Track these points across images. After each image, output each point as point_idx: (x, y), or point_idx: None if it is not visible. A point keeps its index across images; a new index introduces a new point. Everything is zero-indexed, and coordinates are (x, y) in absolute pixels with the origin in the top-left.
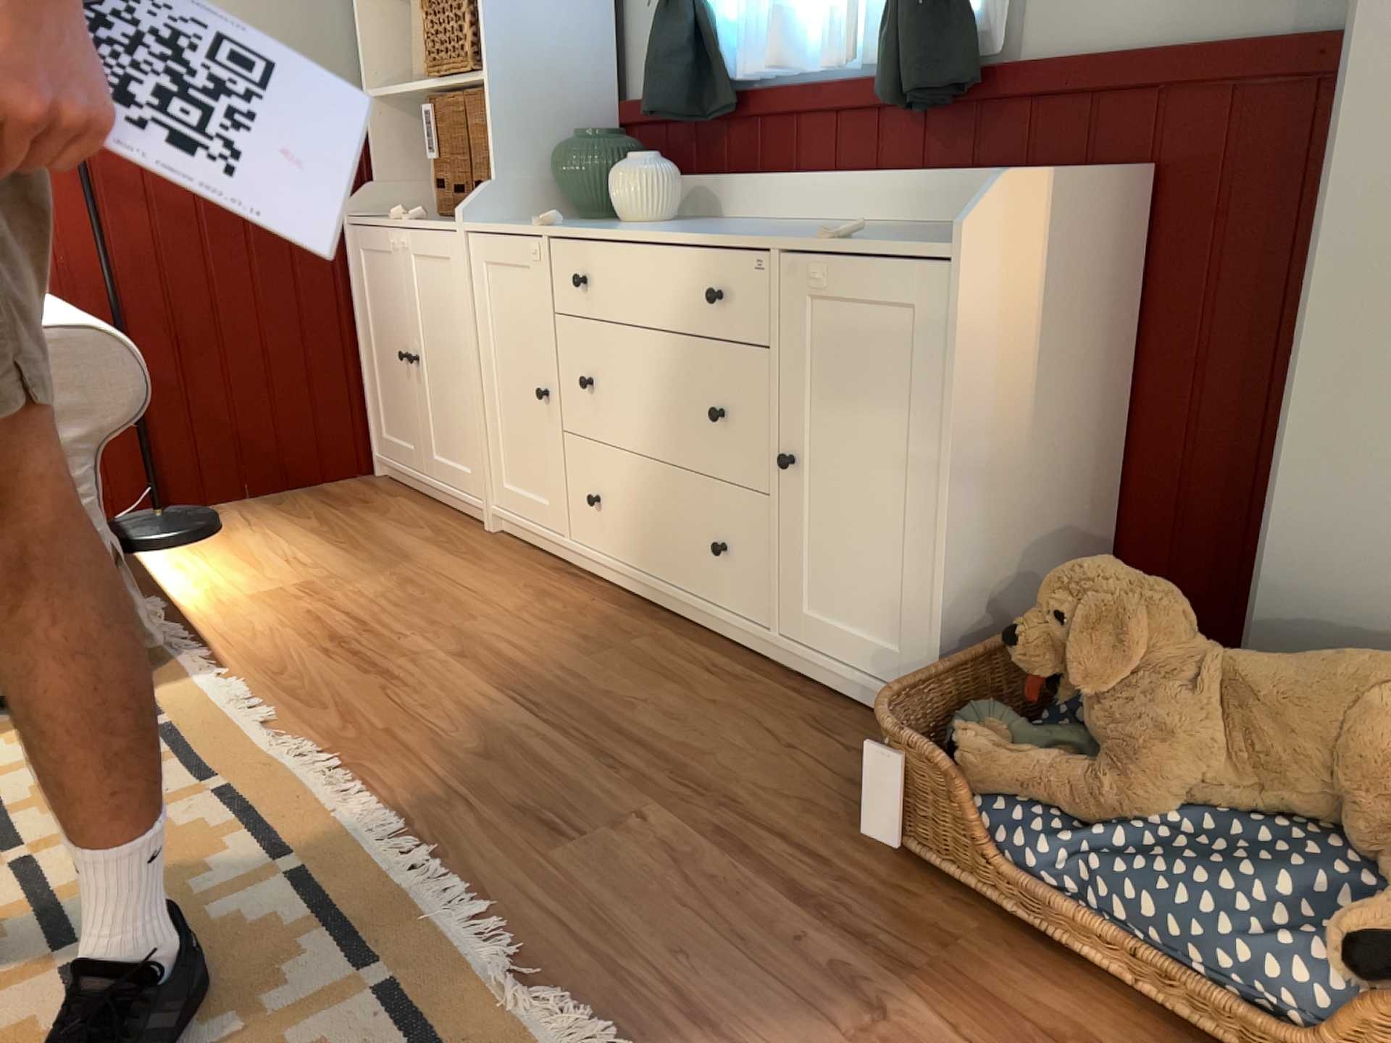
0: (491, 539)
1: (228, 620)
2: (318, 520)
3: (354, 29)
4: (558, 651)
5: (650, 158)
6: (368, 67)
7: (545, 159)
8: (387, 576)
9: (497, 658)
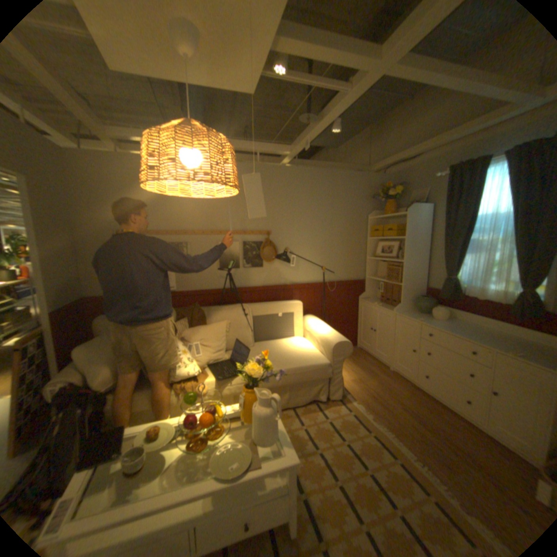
0: (393, 373)
1: (350, 387)
2: (352, 359)
3: (365, 264)
4: (426, 414)
5: (443, 308)
6: (367, 271)
7: (412, 299)
8: (375, 380)
9: (413, 413)
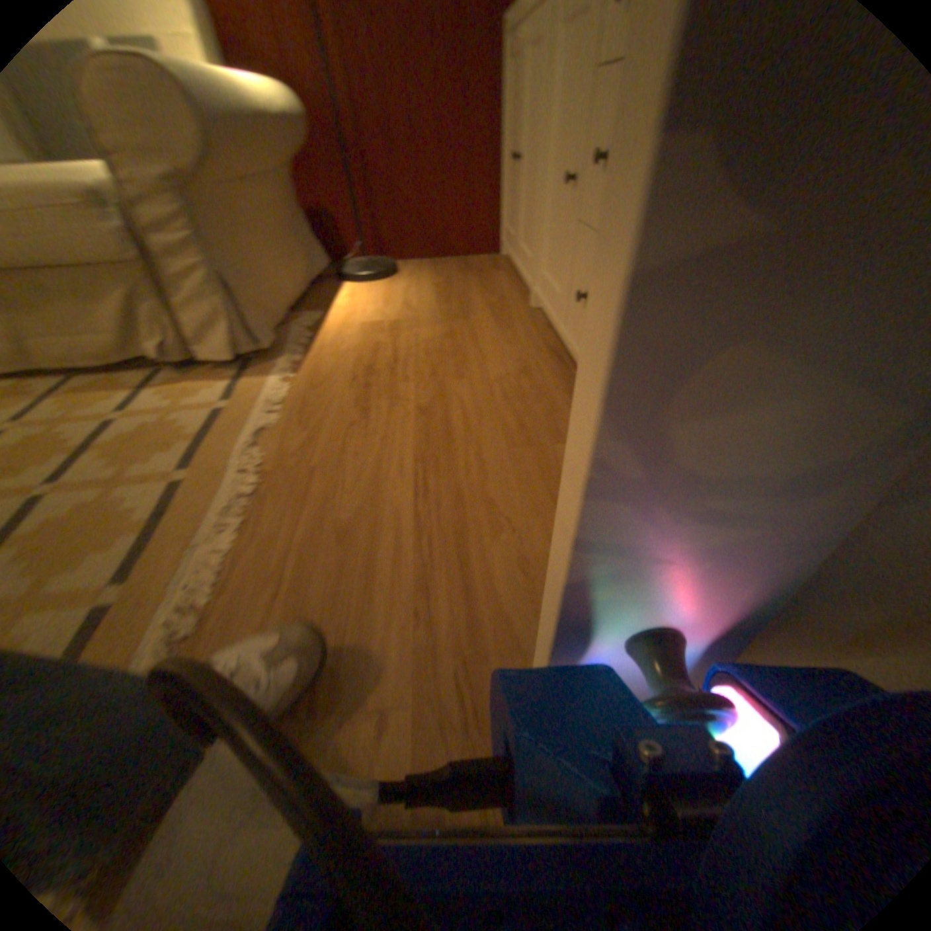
0: (531, 313)
1: (336, 337)
2: (446, 279)
3: None
4: (494, 434)
5: None
6: None
7: None
8: (445, 327)
9: (446, 426)
